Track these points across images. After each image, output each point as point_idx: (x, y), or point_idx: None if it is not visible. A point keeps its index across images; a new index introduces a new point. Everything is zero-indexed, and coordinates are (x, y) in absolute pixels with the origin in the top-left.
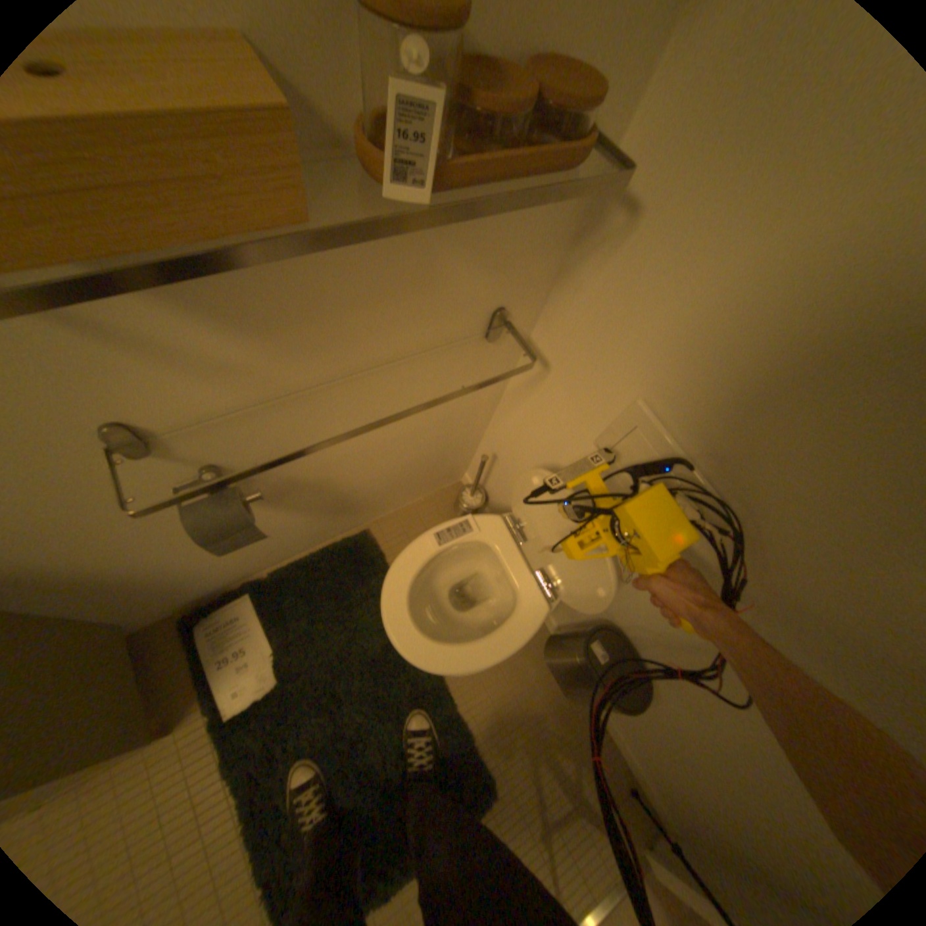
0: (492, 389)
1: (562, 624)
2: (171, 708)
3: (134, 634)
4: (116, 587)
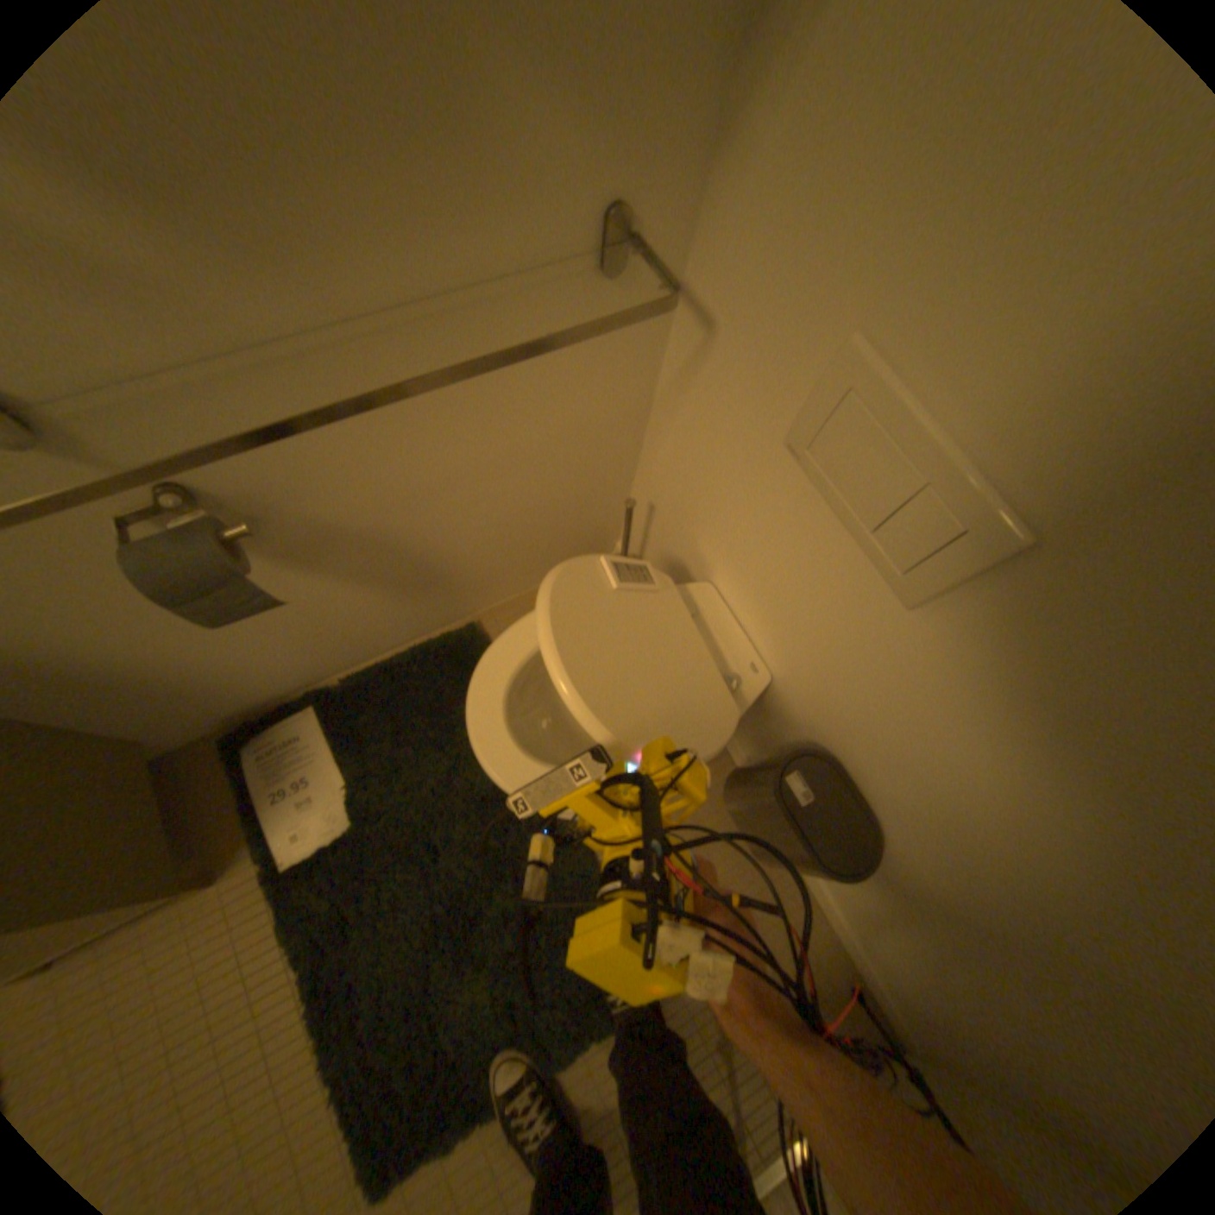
0: (632, 385)
1: (749, 753)
2: (213, 853)
3: (164, 756)
4: (100, 683)
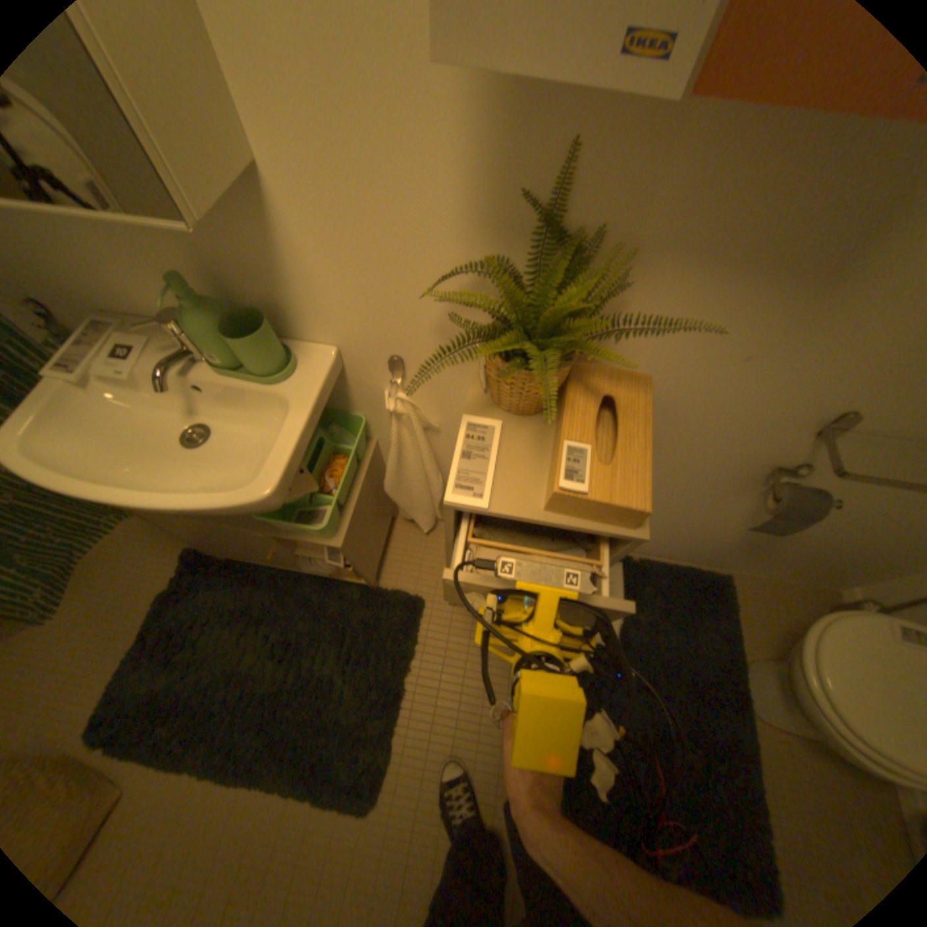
0: None
1: None
2: None
3: None
4: None
